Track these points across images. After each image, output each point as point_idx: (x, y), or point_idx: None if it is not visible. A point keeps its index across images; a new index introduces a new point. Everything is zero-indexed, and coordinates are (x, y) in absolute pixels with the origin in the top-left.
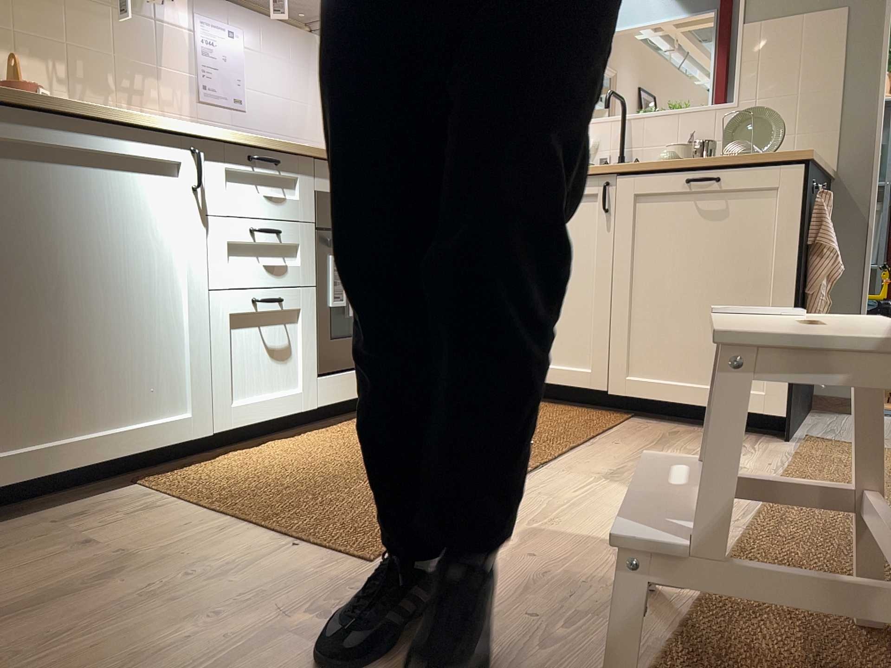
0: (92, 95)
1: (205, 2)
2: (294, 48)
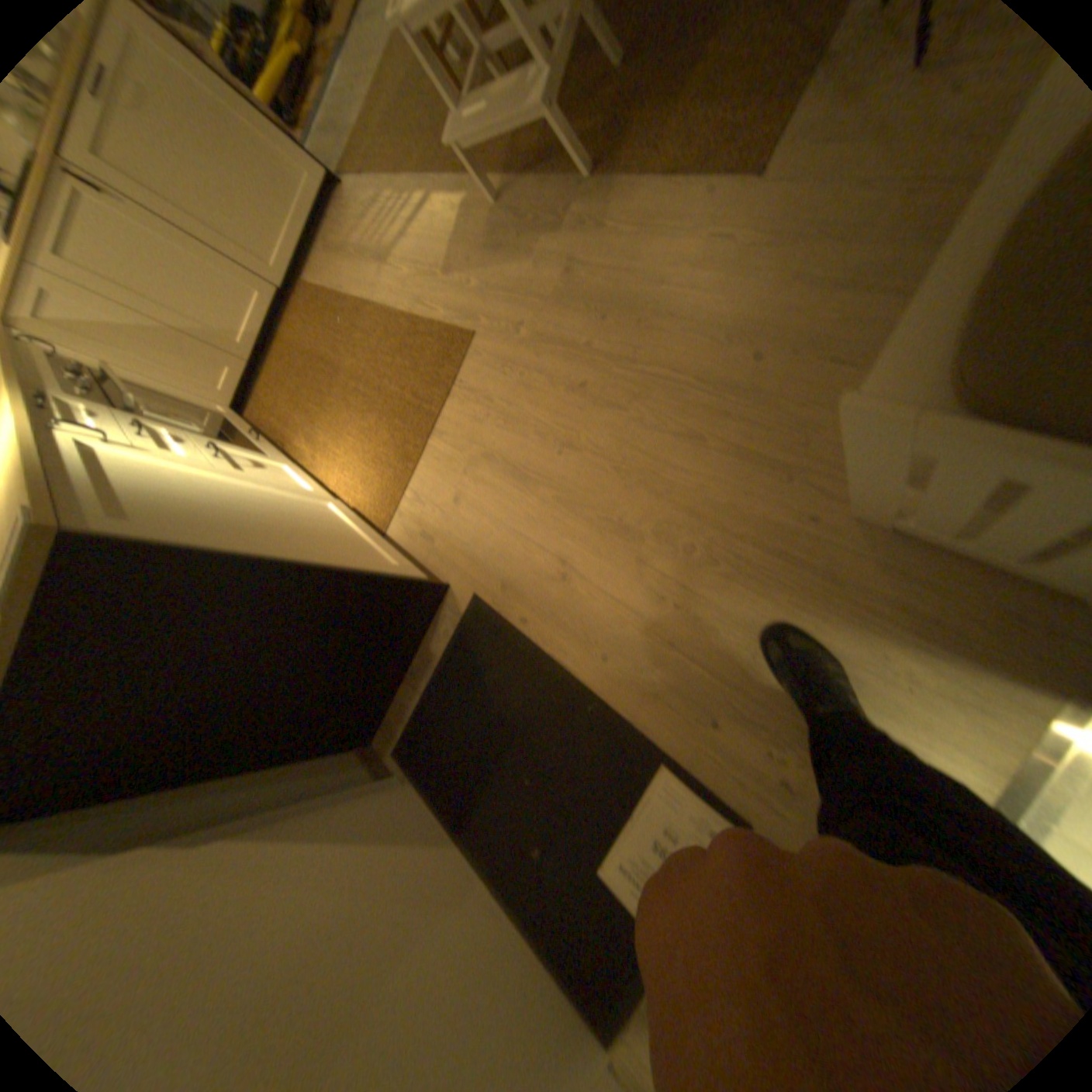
0: None
1: None
2: None
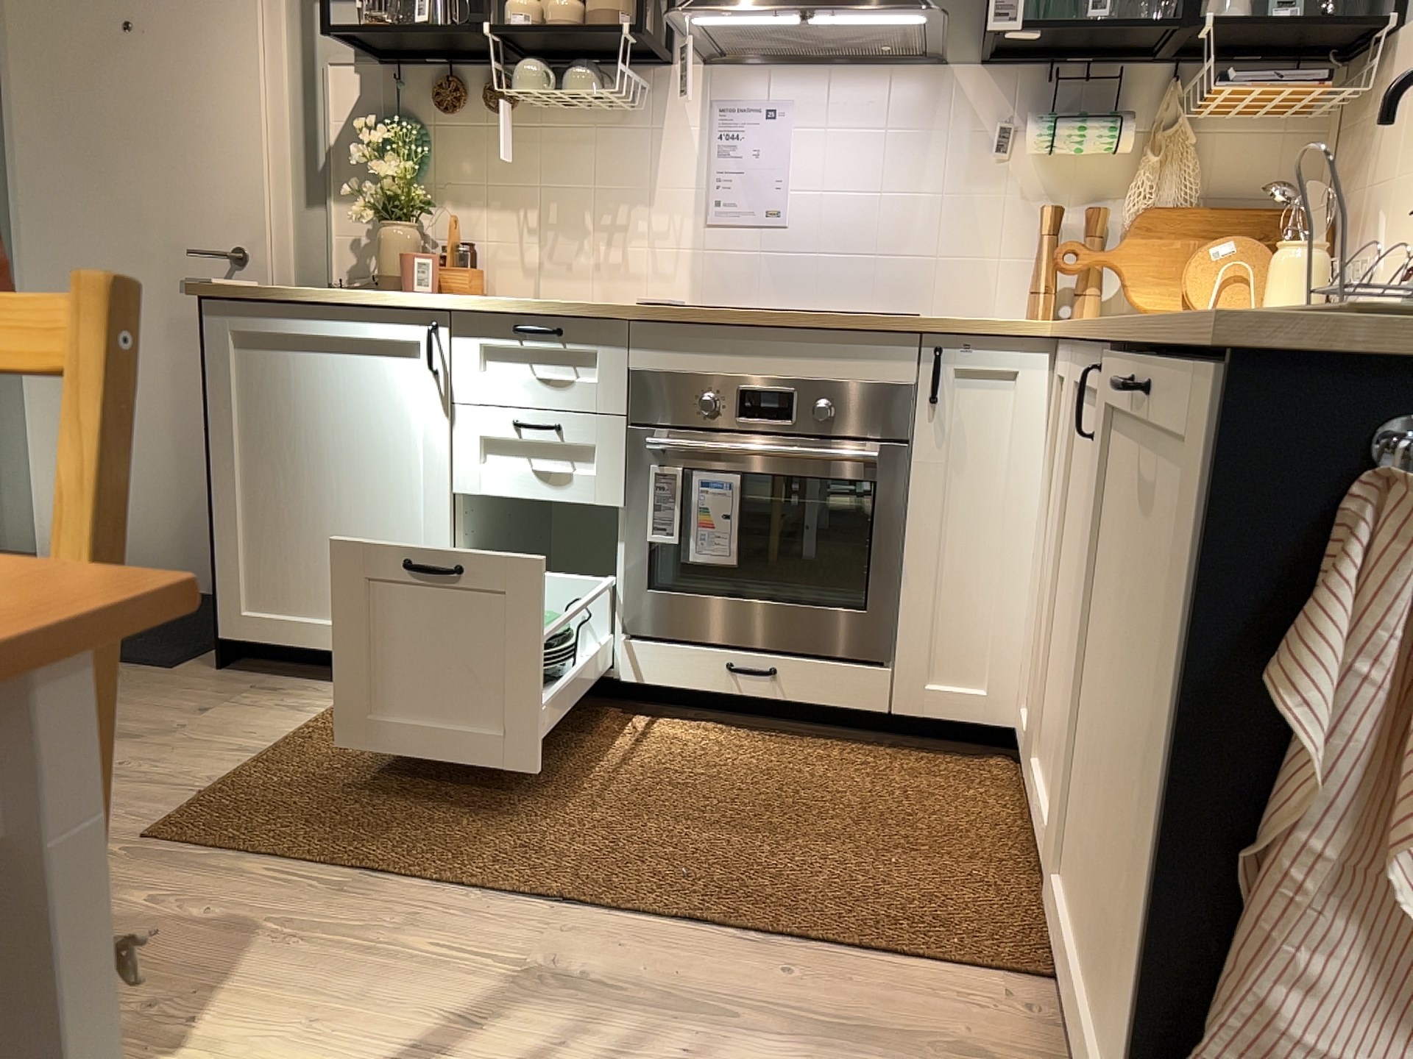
0: (562, 242)
1: (724, 81)
2: (892, 106)
